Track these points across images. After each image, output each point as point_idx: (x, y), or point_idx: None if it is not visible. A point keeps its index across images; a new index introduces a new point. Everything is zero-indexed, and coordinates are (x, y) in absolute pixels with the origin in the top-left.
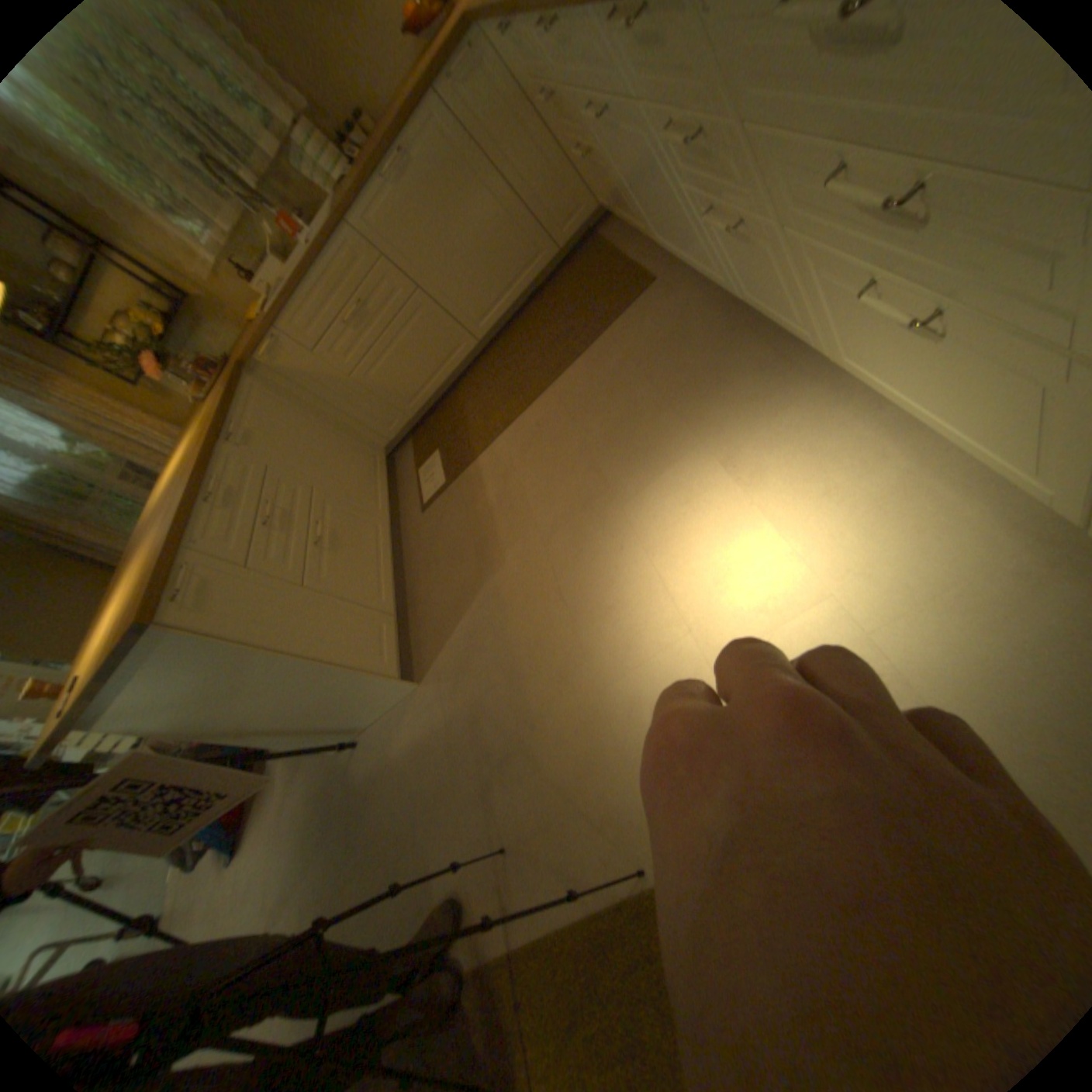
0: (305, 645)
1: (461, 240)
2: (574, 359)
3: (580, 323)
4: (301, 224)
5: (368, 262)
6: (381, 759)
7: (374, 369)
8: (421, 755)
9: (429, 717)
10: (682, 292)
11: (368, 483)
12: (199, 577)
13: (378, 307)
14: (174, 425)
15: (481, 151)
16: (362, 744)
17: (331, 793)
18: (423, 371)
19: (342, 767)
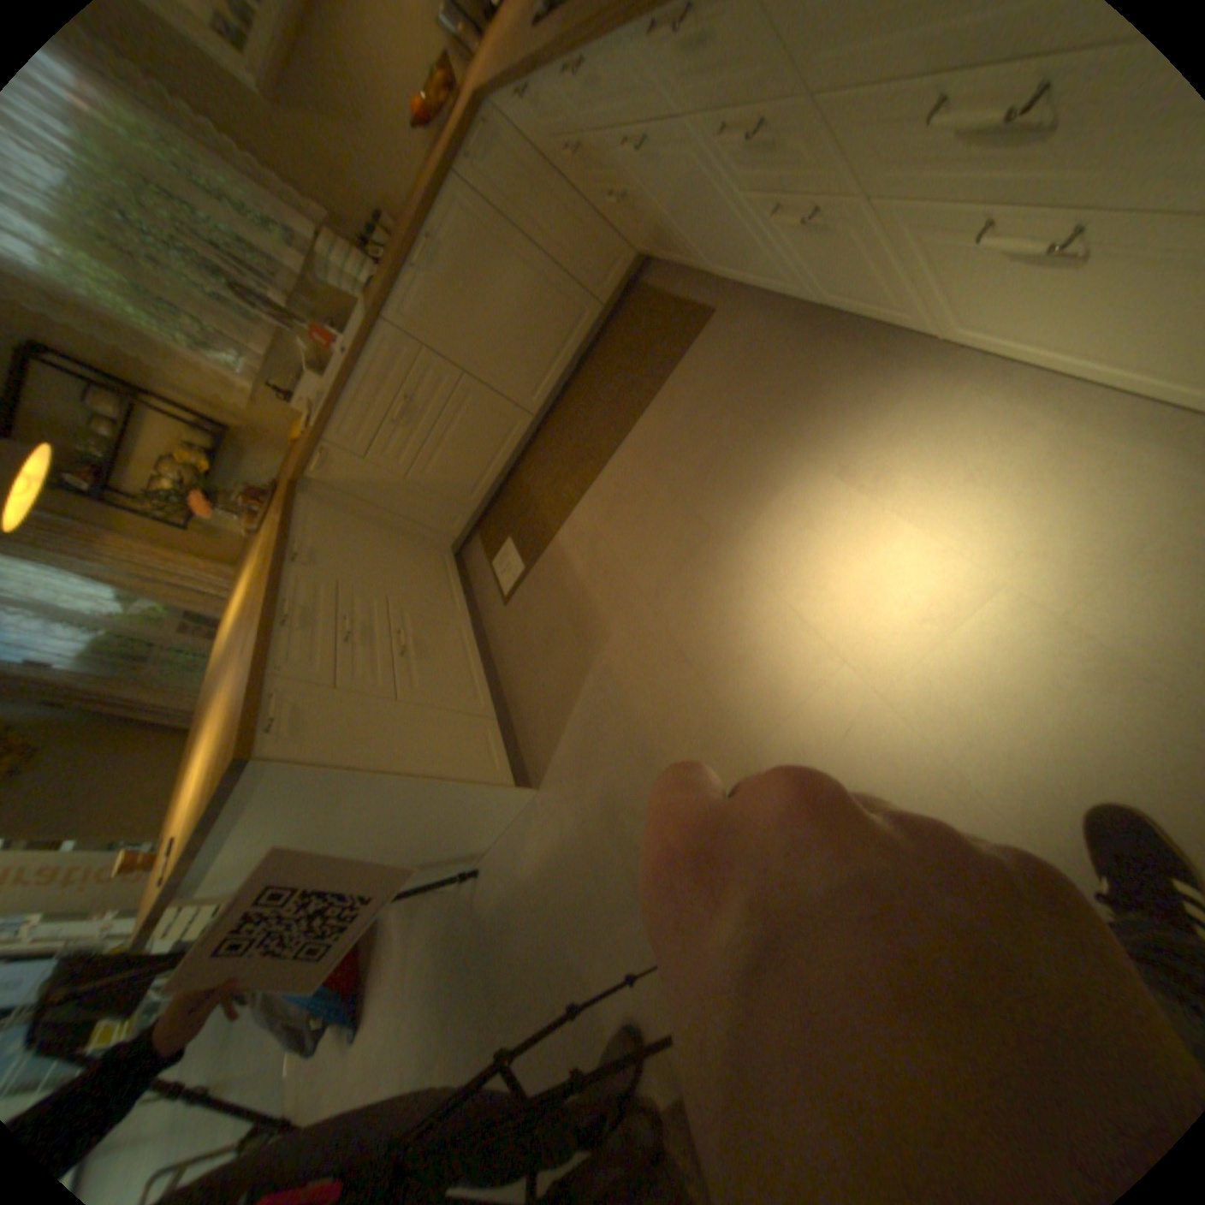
0: (412, 761)
1: (503, 316)
2: (644, 410)
3: (642, 373)
4: (337, 333)
5: (411, 355)
6: (510, 883)
7: (431, 465)
8: (557, 867)
9: (558, 823)
10: (748, 315)
11: (443, 585)
12: (292, 702)
13: (427, 400)
14: (229, 565)
15: (511, 222)
16: (485, 870)
17: (459, 933)
18: (482, 458)
19: (467, 901)
